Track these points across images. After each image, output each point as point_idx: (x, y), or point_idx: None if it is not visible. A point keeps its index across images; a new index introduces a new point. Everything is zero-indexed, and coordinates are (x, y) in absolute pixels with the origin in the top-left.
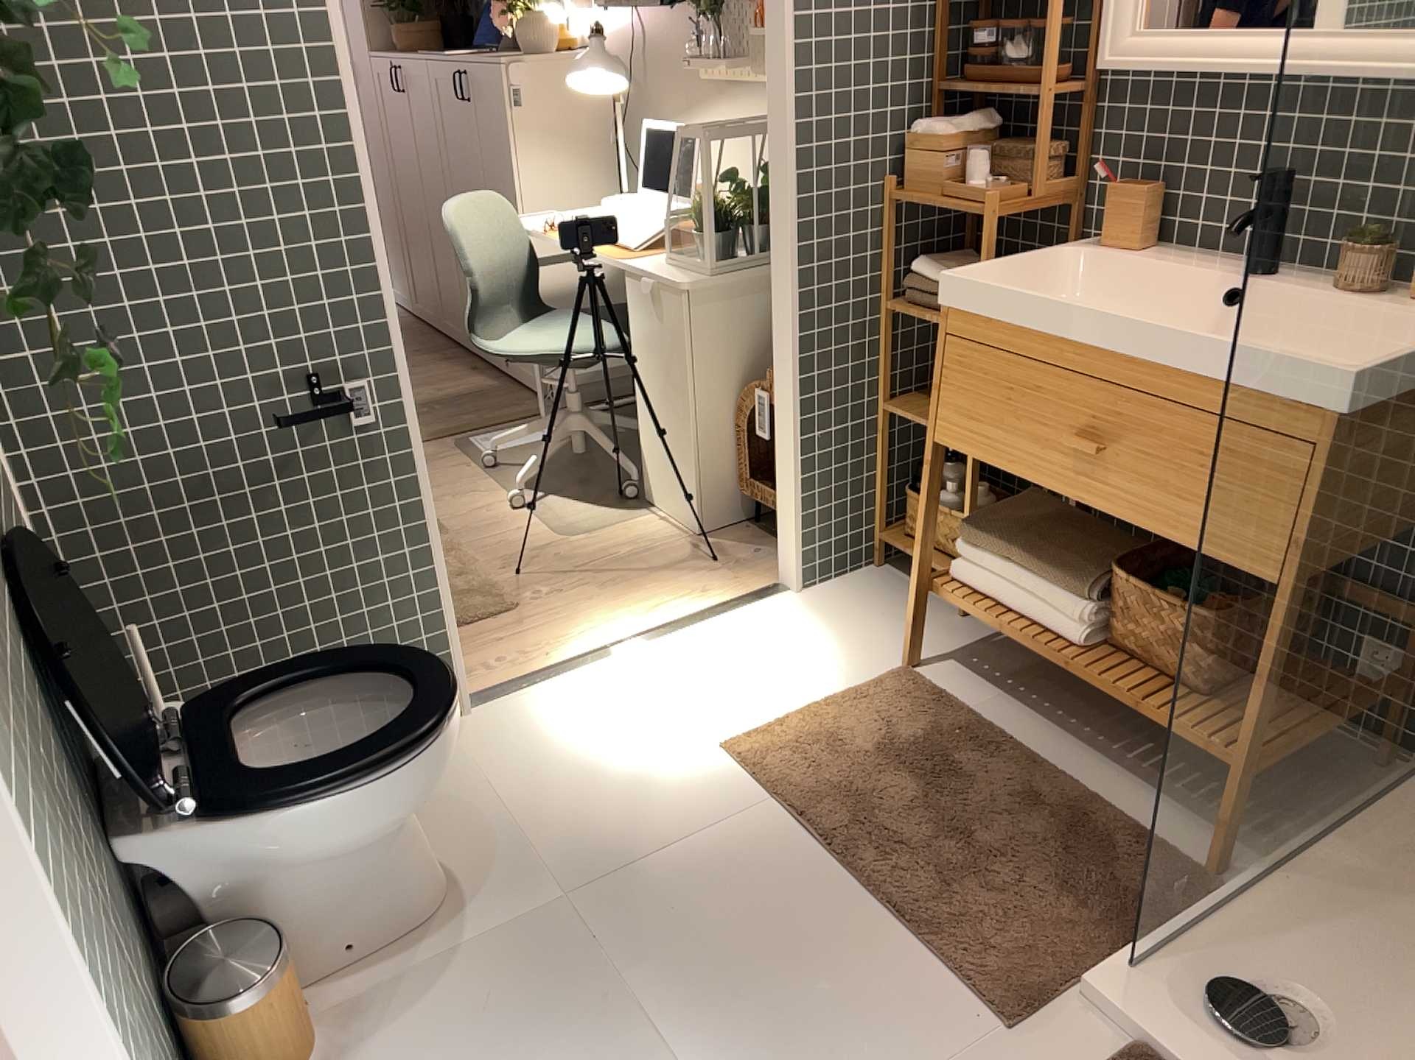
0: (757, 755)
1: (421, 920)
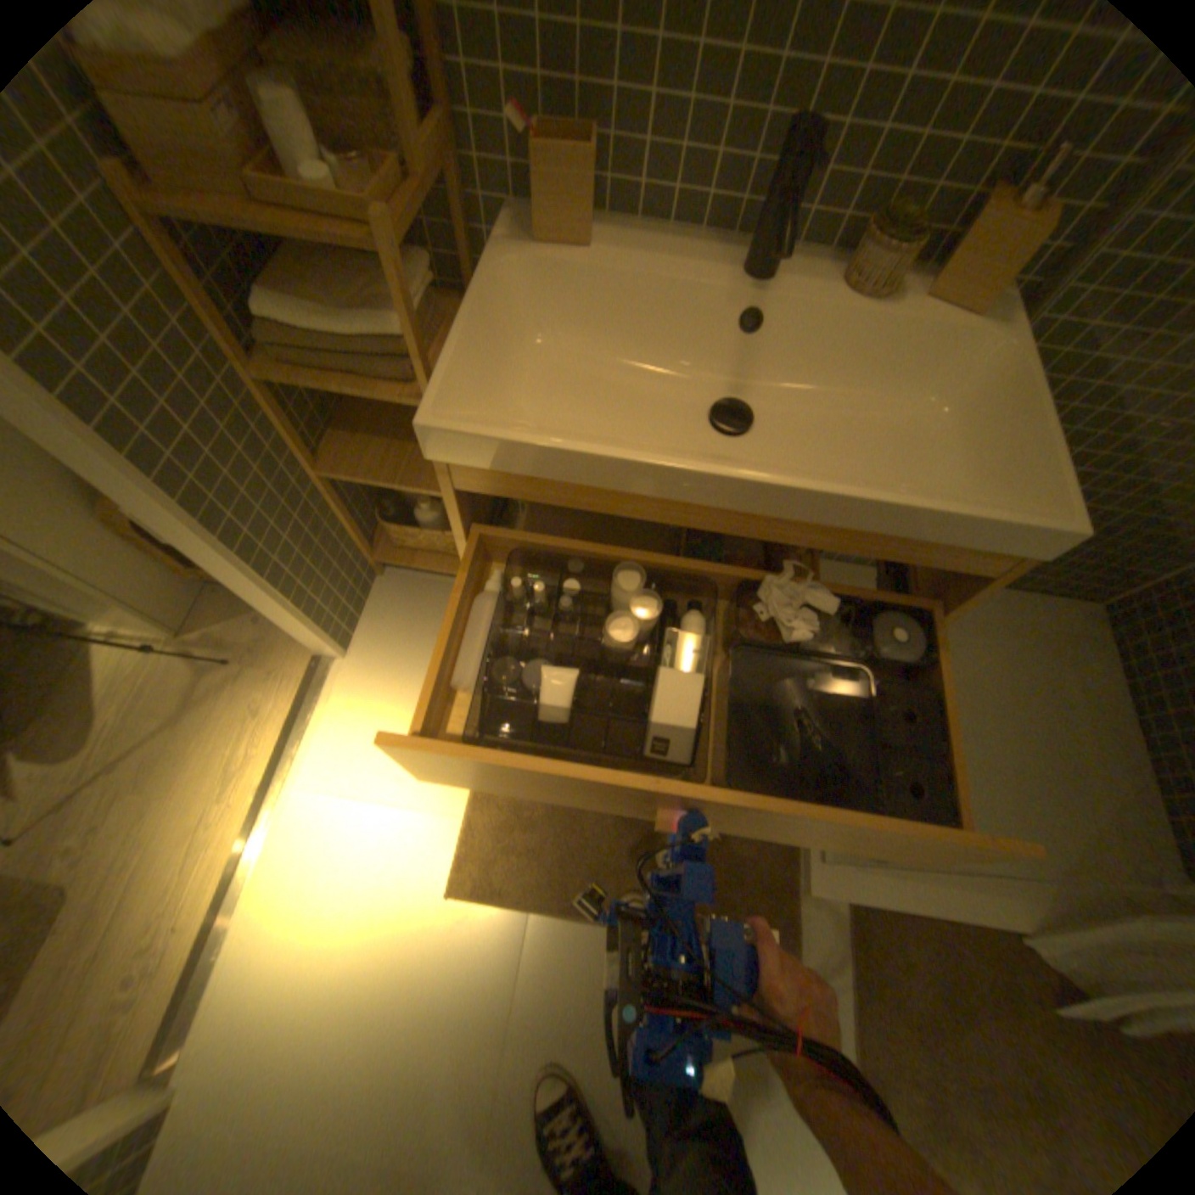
0: (475, 881)
1: None
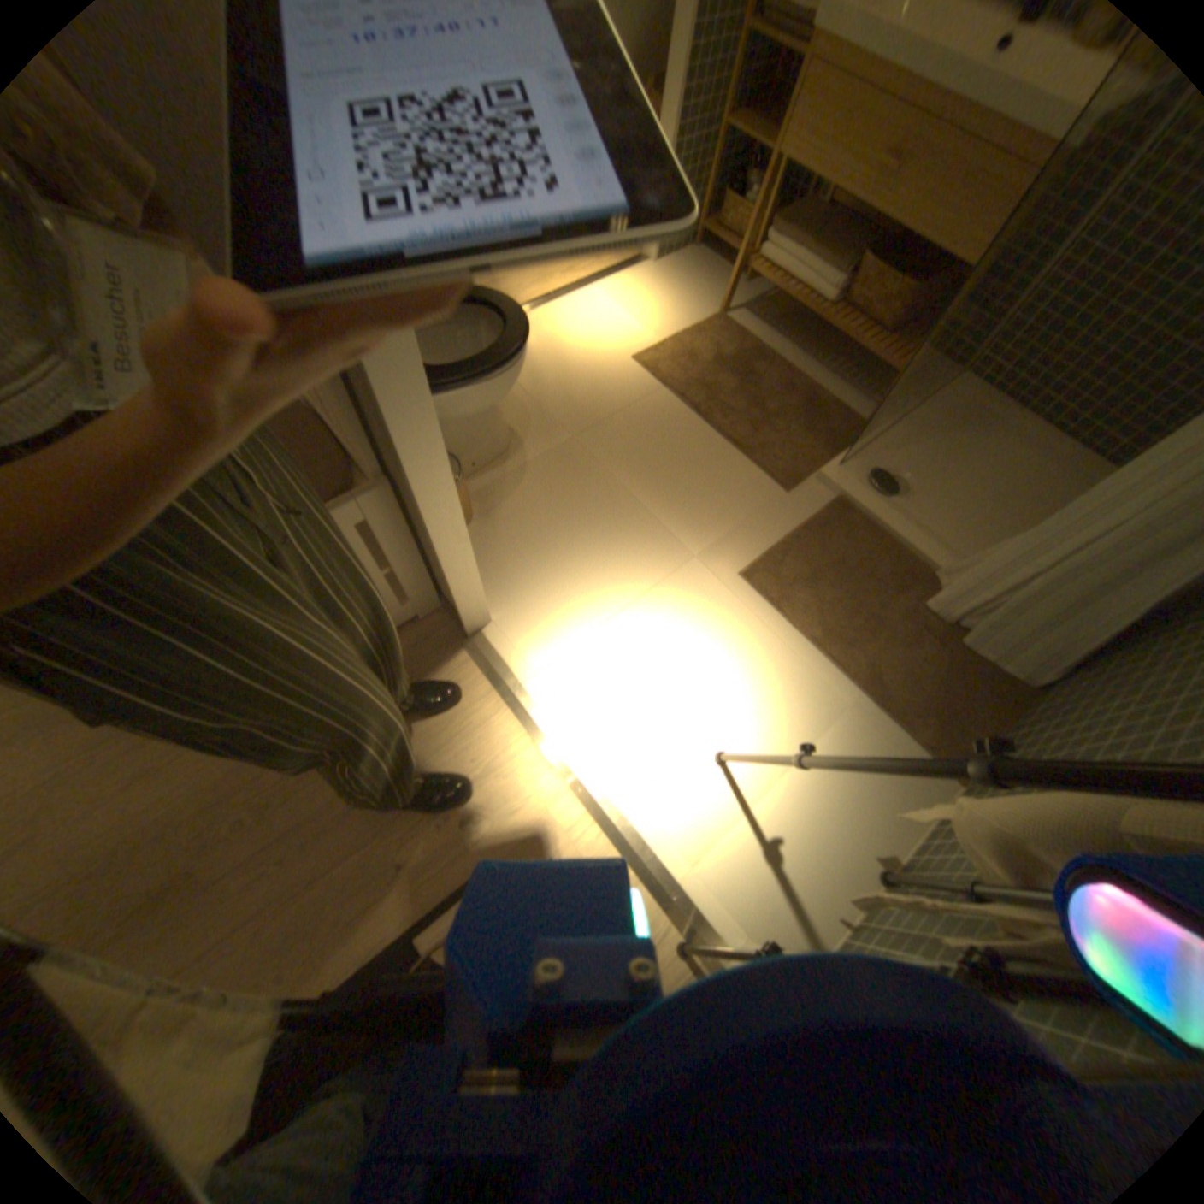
0: (648, 361)
1: (497, 445)
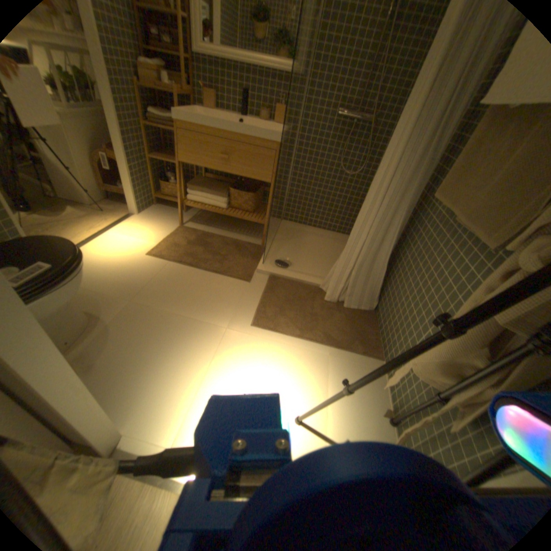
0: (156, 253)
1: (80, 325)
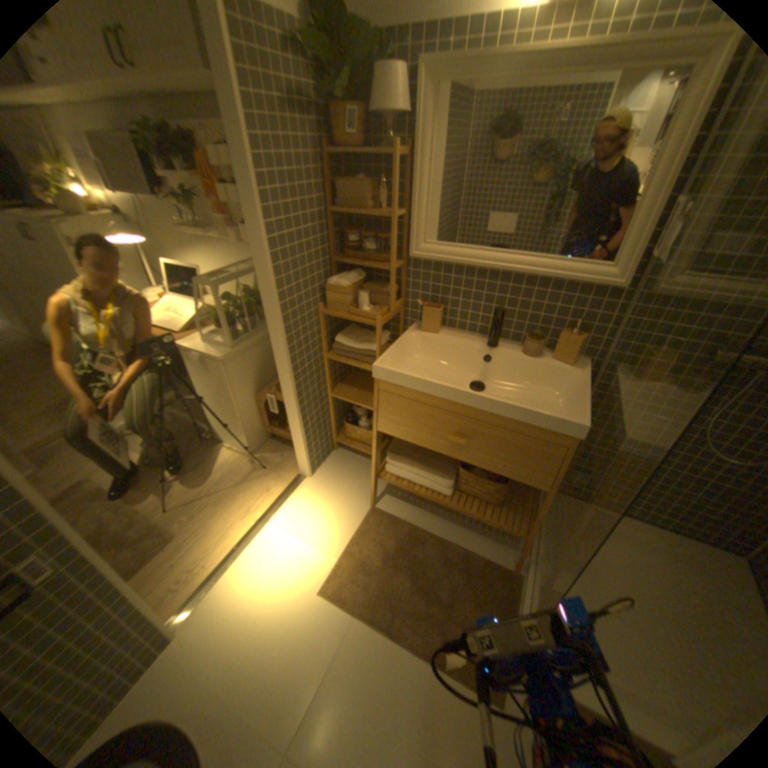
0: (333, 591)
1: None
